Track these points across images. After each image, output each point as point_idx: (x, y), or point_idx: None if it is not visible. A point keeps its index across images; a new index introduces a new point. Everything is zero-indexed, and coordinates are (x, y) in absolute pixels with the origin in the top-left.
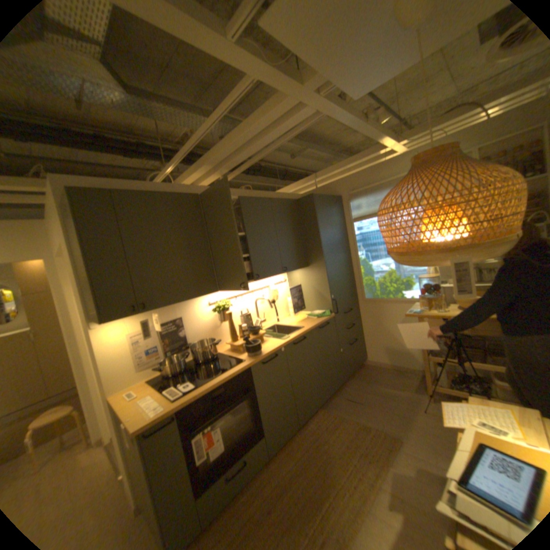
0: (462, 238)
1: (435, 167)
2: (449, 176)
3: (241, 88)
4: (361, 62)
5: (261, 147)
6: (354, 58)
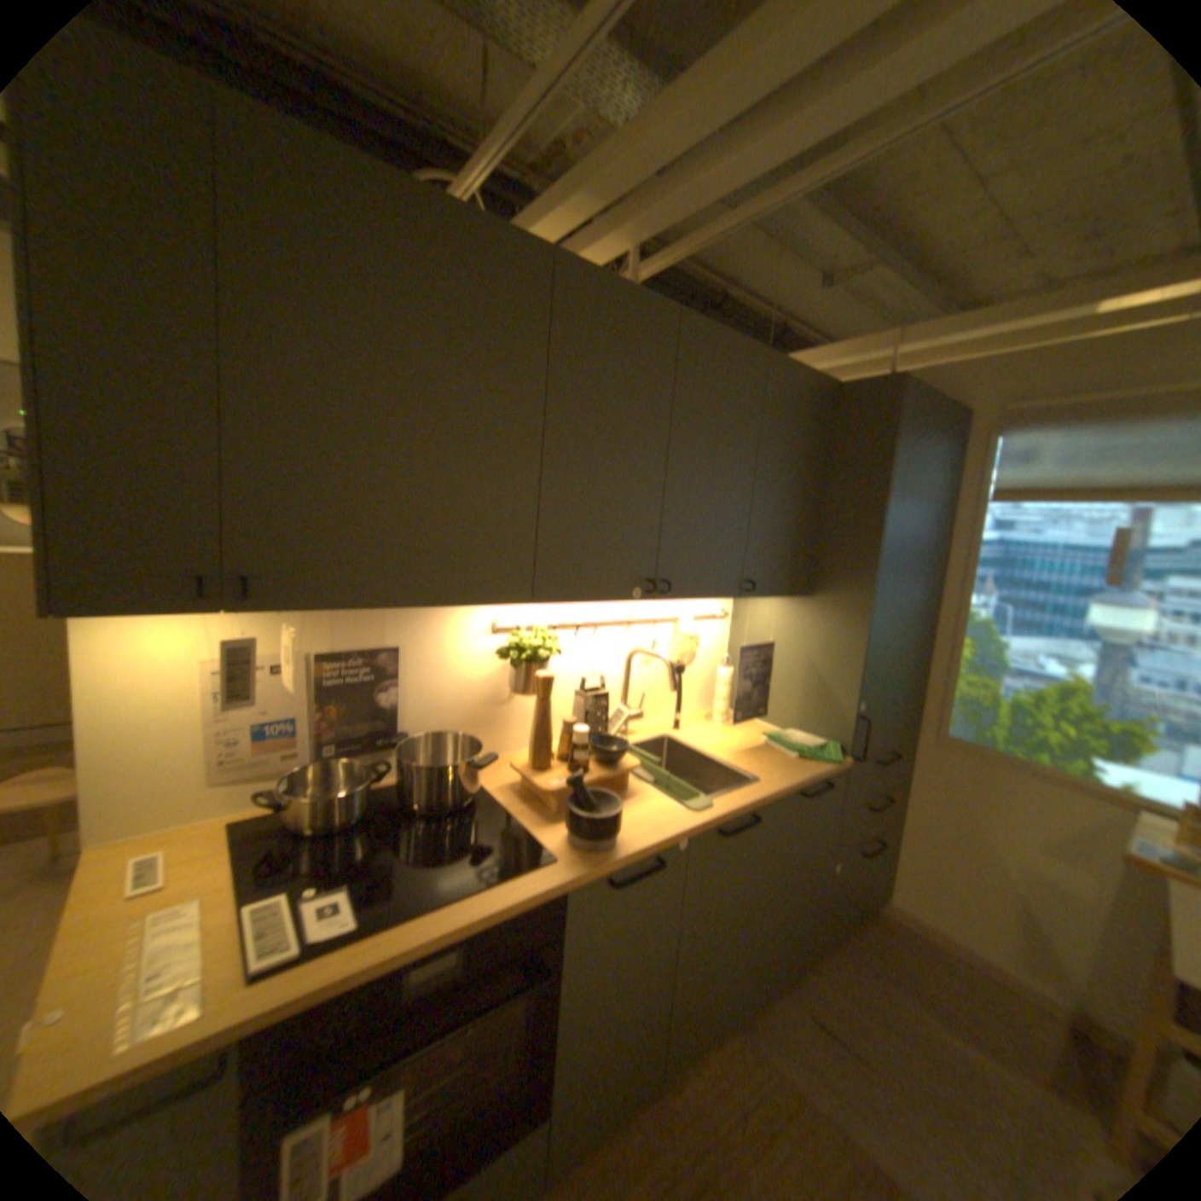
0: None
1: None
2: None
3: None
4: None
5: (823, 132)
6: None
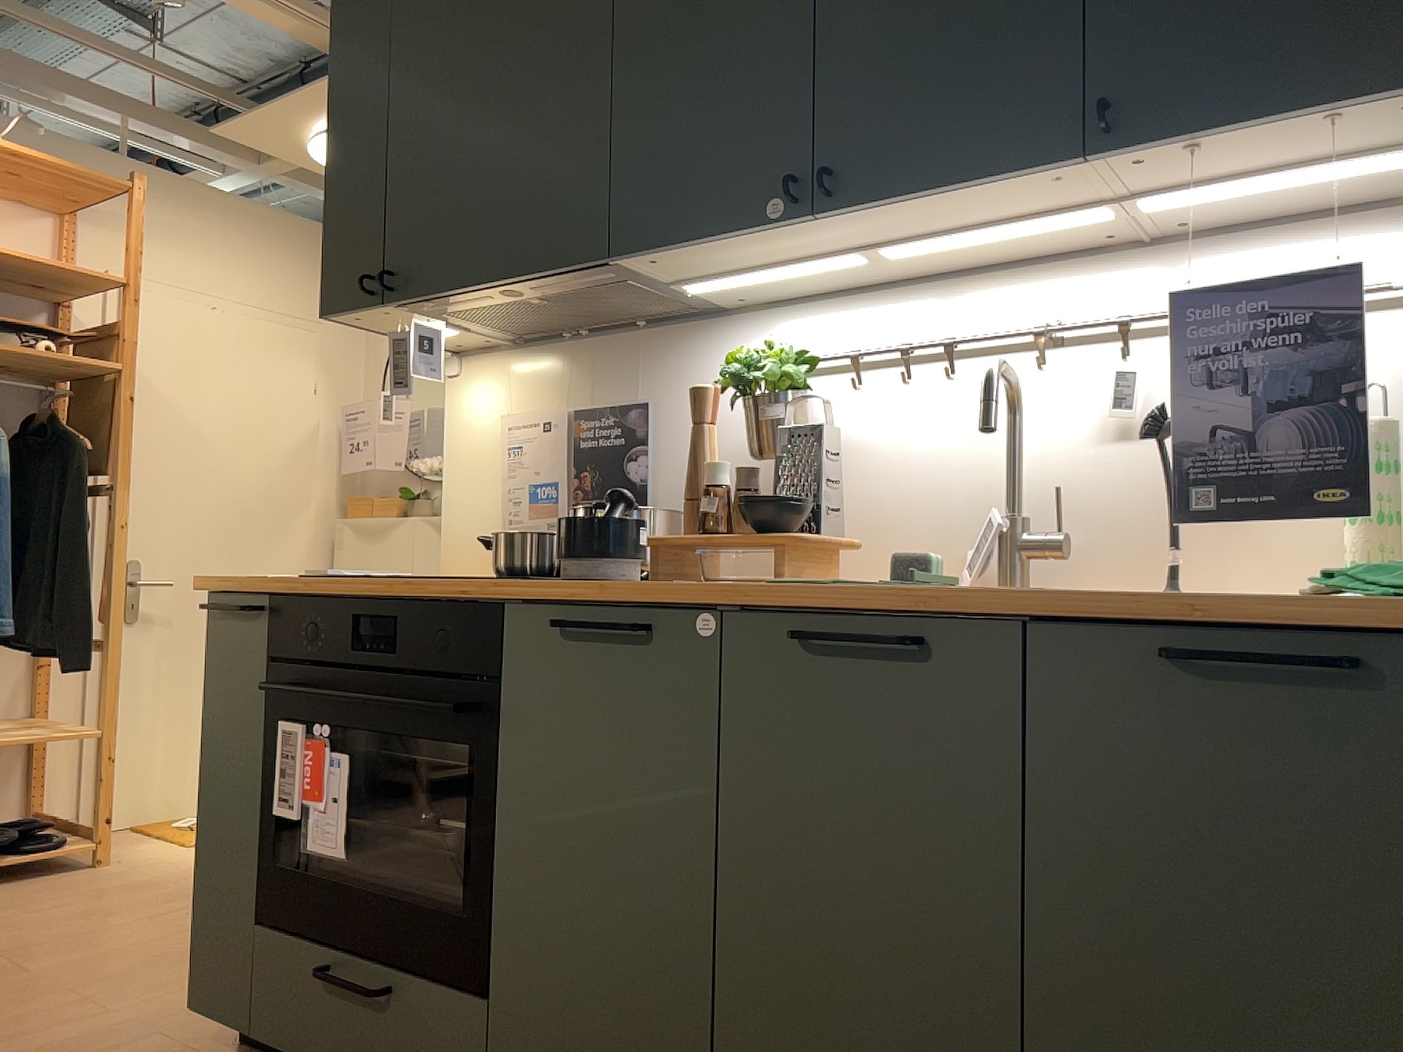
0: None
1: None
2: None
3: None
4: None
5: None
6: None
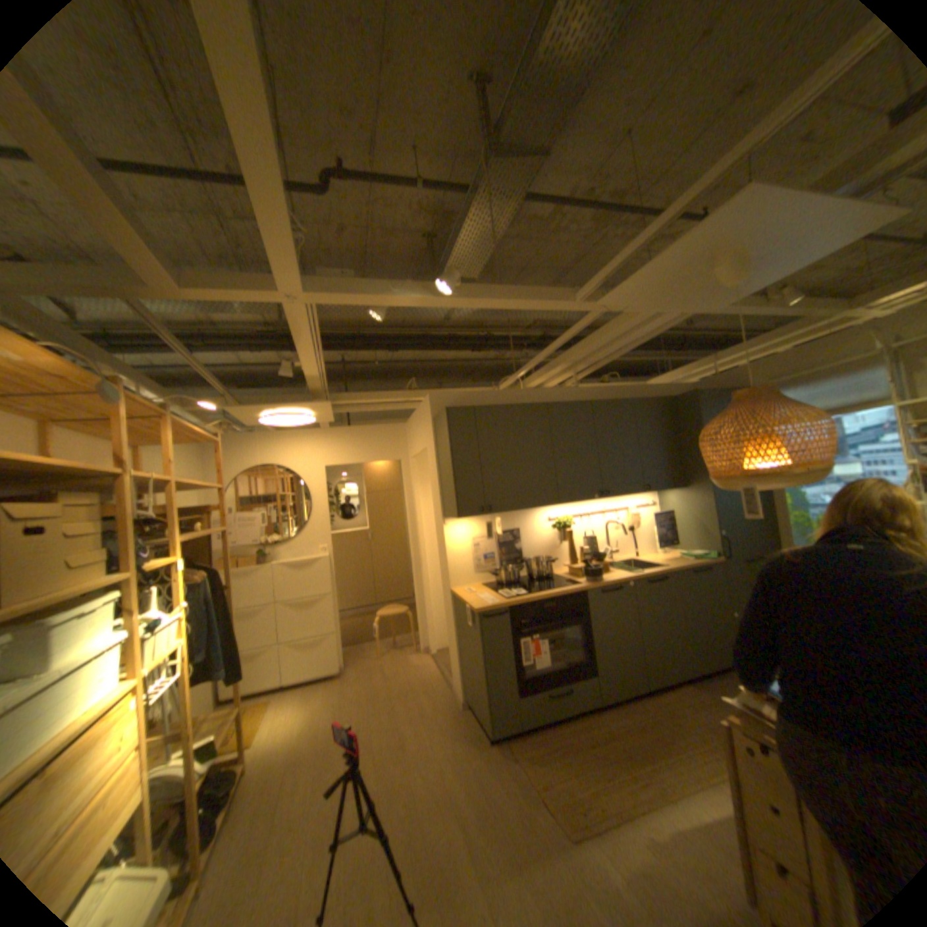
0: (750, 469)
1: (740, 407)
2: (743, 418)
3: (590, 318)
4: (704, 296)
5: (619, 348)
6: (694, 296)
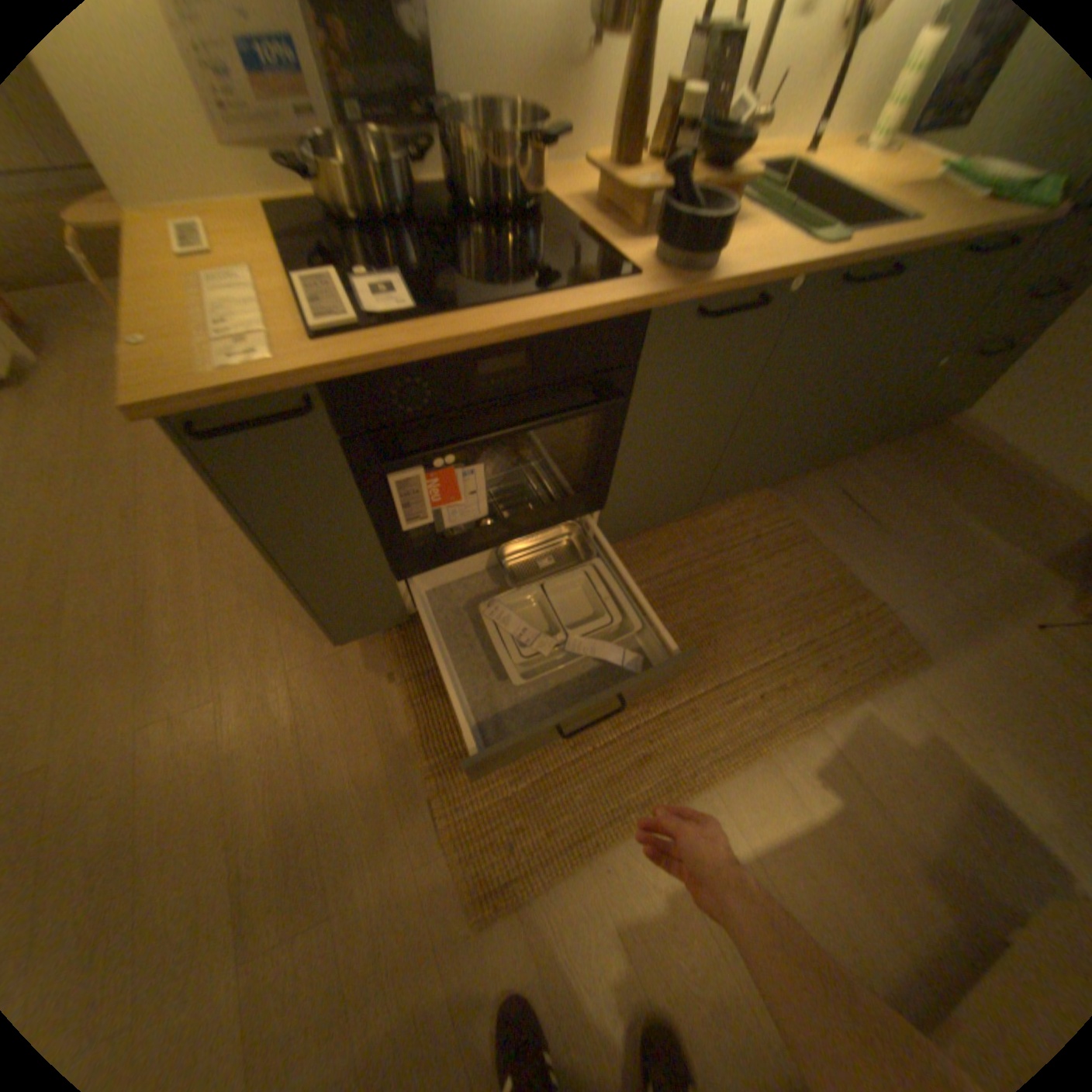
0: None
1: None
2: None
3: None
4: None
5: None
6: None
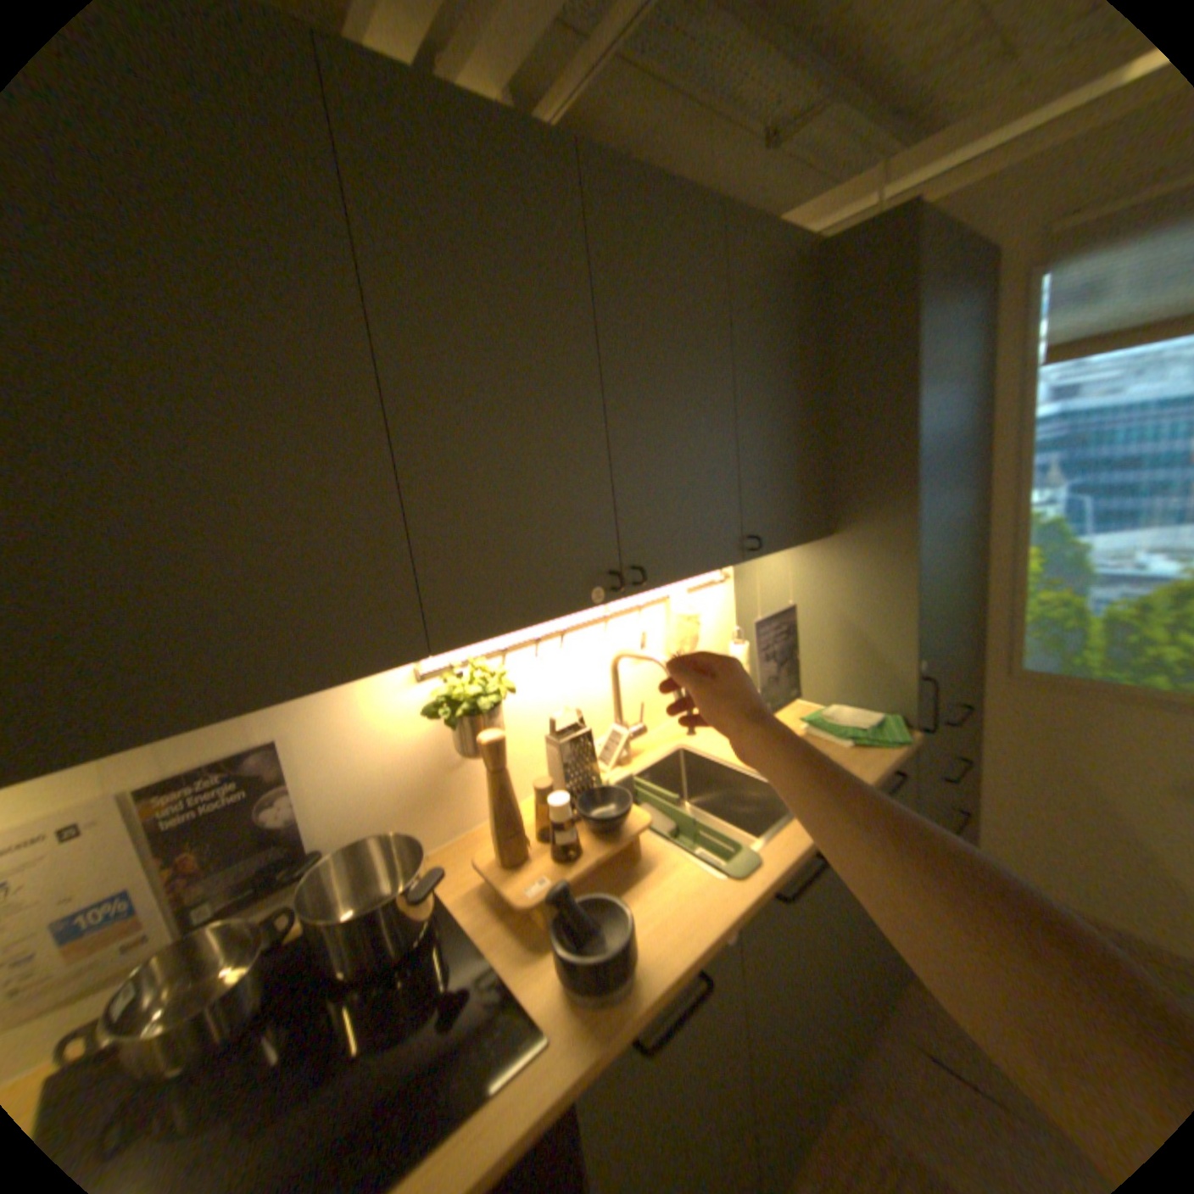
0: None
1: None
2: None
3: None
4: None
5: None
6: None
